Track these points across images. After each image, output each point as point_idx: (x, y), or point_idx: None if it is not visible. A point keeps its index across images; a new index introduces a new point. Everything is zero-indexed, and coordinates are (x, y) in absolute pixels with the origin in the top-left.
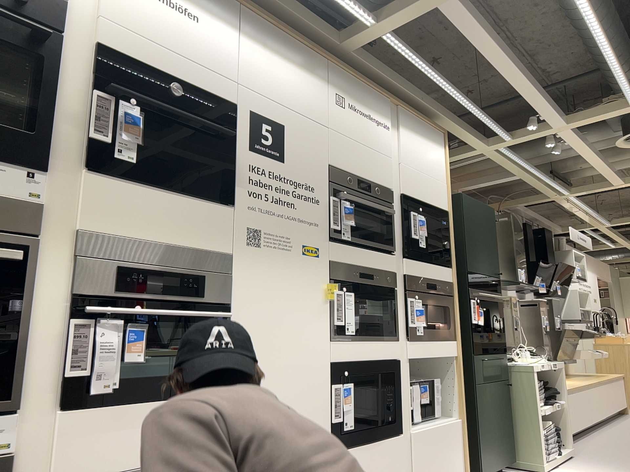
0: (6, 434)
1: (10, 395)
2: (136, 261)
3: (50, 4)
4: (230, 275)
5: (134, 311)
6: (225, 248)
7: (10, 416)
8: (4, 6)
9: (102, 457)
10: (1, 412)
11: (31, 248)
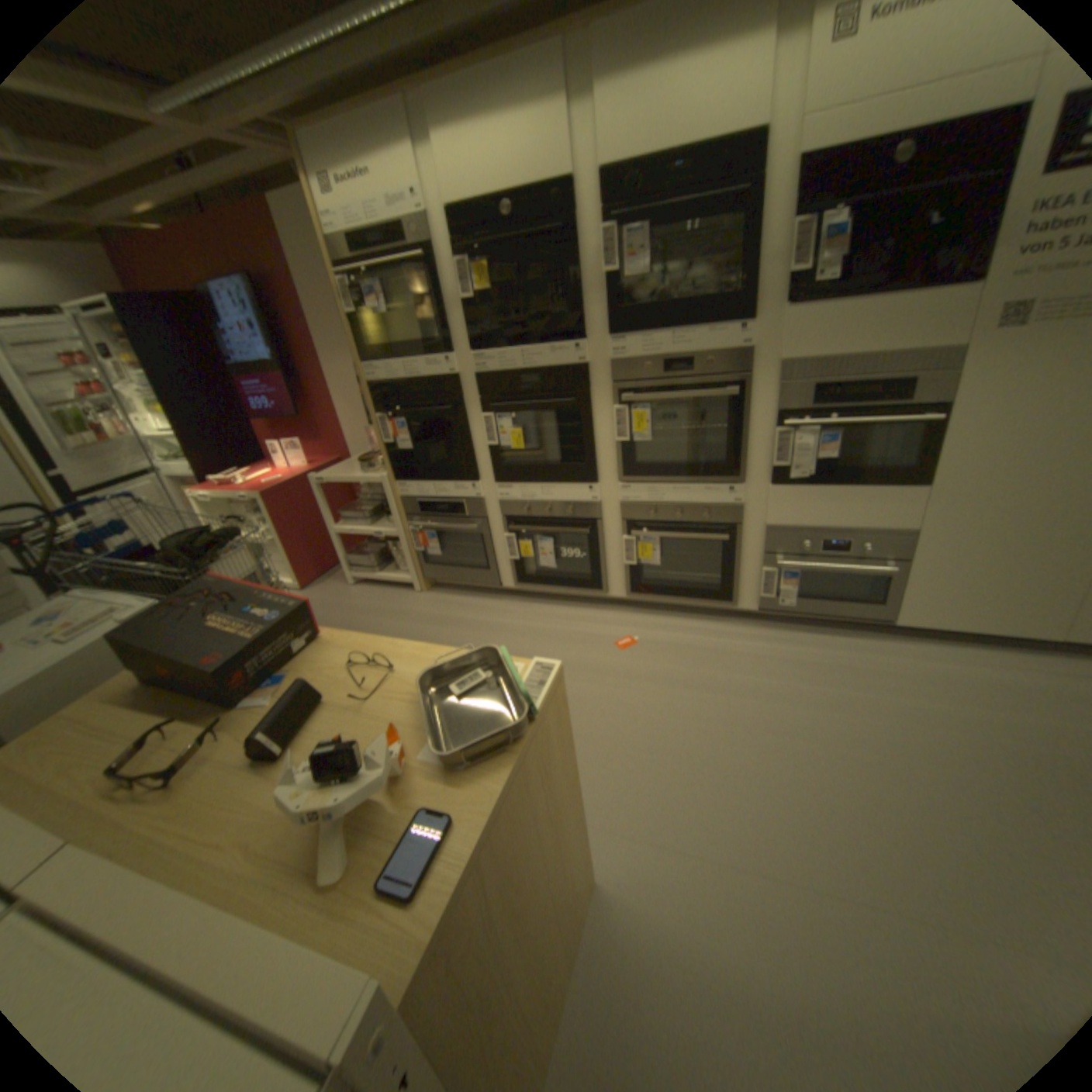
0: (739, 494)
1: (739, 473)
2: (833, 375)
3: (749, 142)
4: (961, 368)
5: (824, 422)
6: (957, 338)
7: (740, 484)
8: (711, 179)
9: (800, 515)
10: (735, 482)
11: (746, 381)
